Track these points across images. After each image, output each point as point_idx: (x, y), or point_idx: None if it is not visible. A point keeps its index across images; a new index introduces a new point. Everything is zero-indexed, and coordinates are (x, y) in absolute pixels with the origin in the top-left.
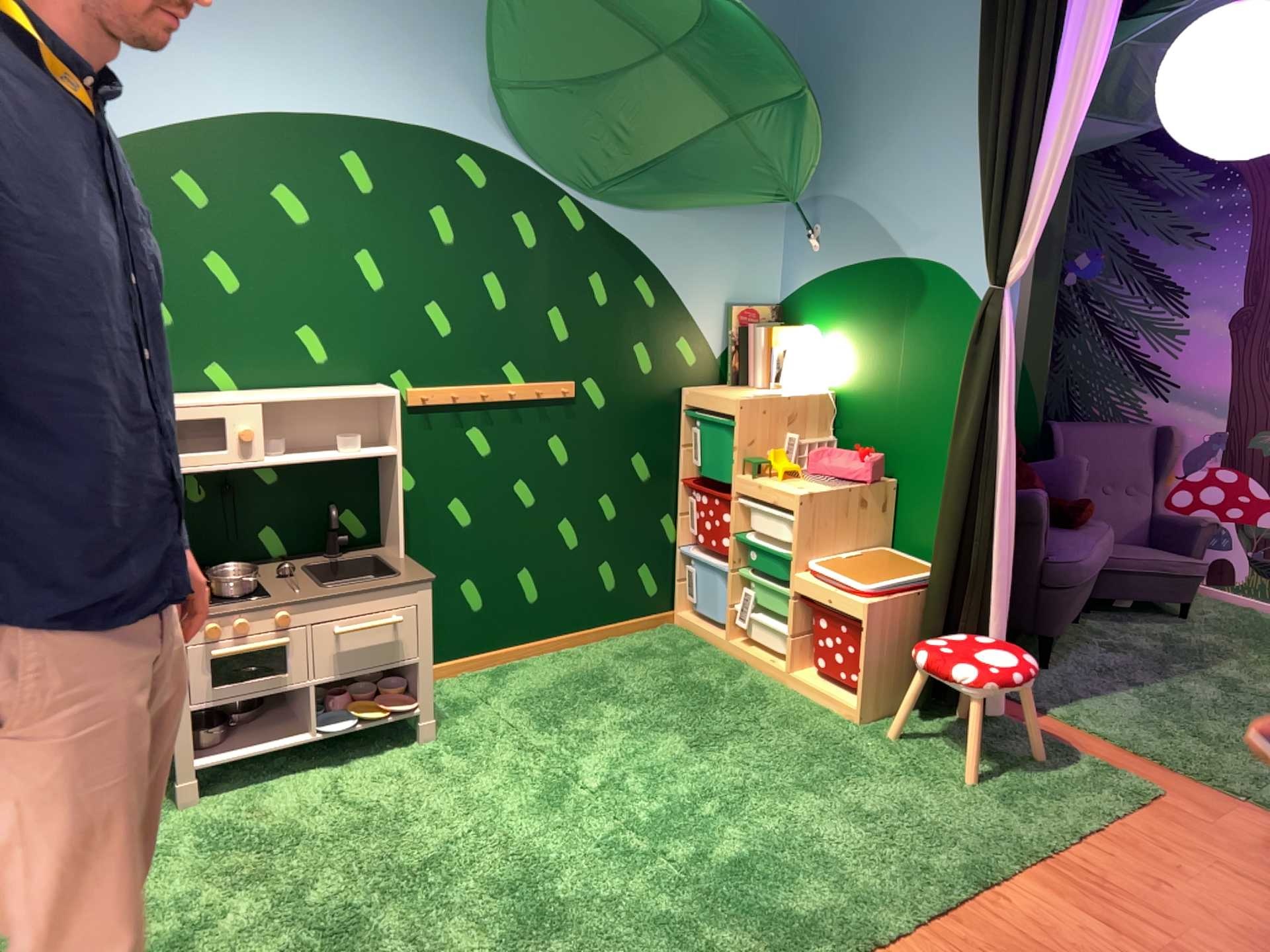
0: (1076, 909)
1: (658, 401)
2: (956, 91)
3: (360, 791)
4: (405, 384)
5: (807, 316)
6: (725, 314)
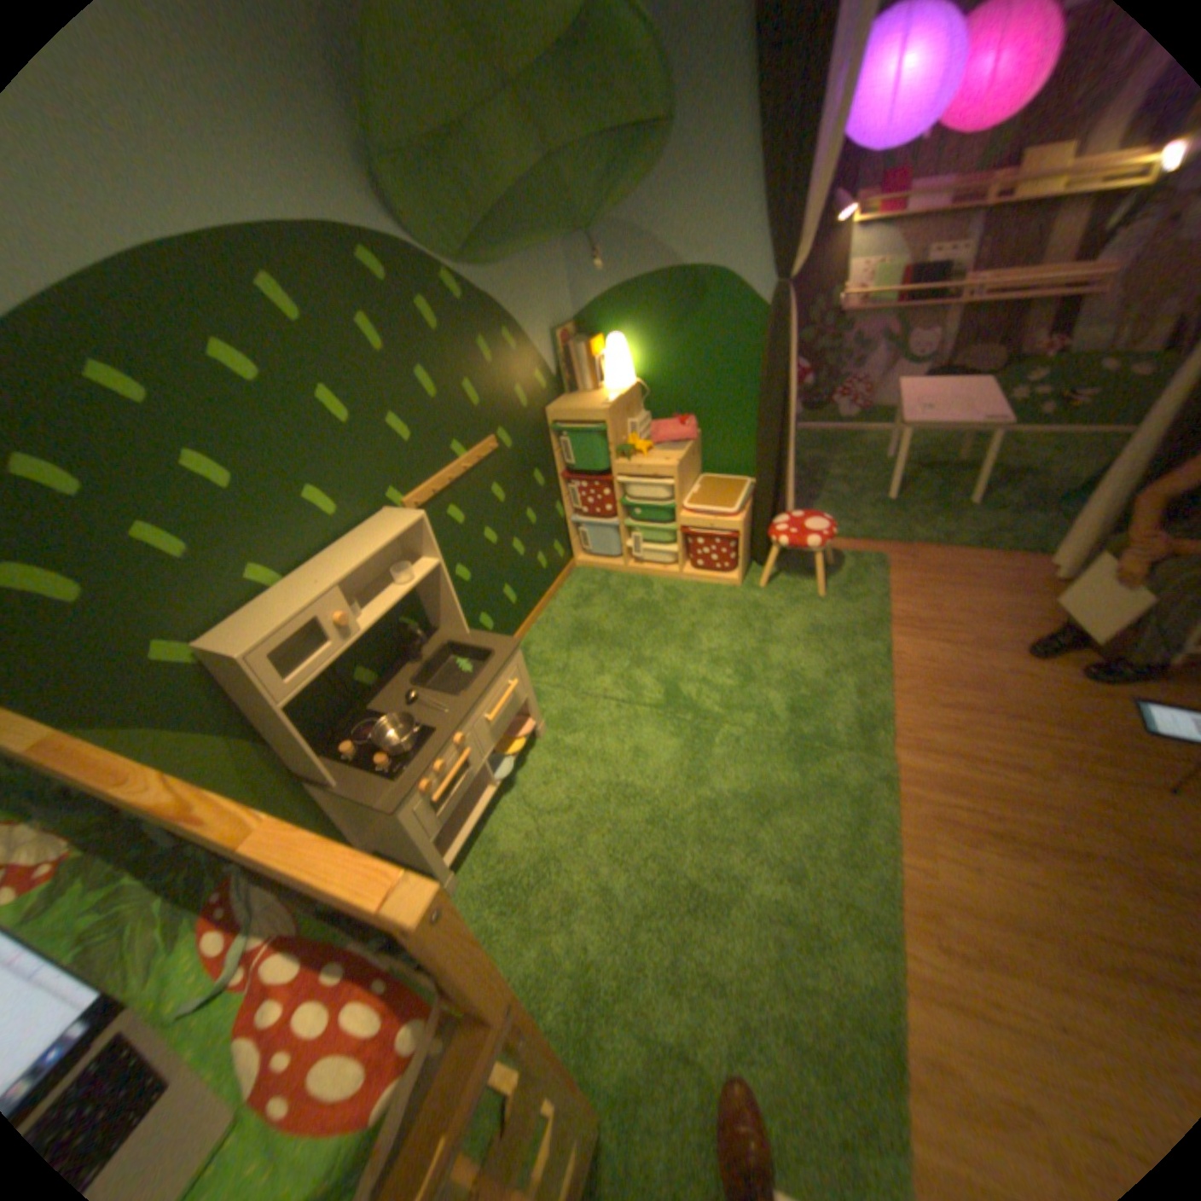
0: (925, 641)
1: (534, 427)
2: (715, 109)
3: (545, 797)
4: (397, 498)
5: (600, 327)
6: (549, 342)
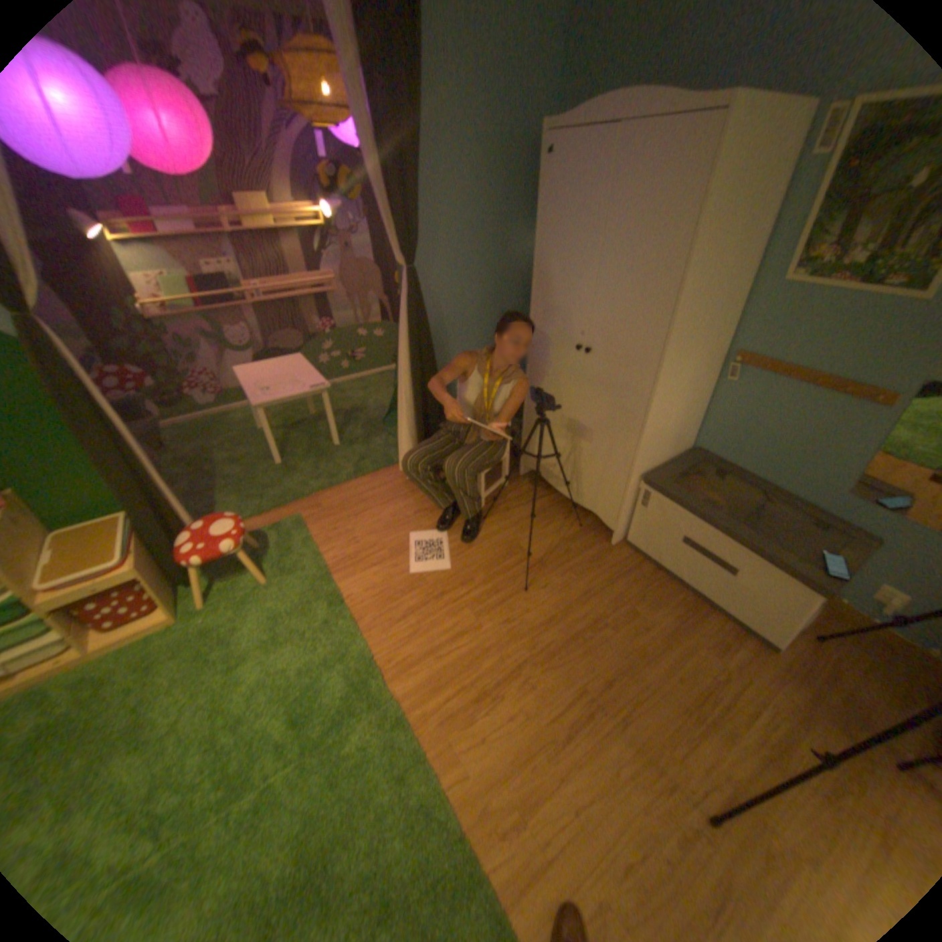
0: (362, 572)
1: None
2: None
3: None
4: None
5: None
6: None
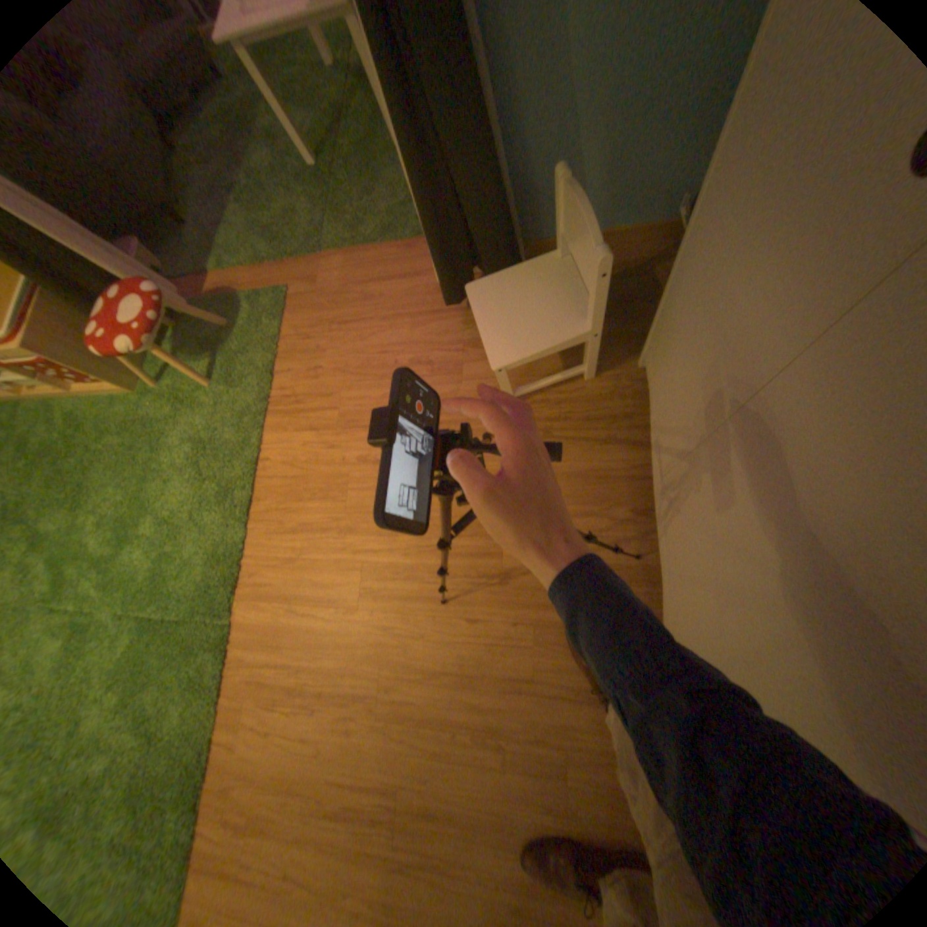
0: (294, 434)
1: None
2: None
3: None
4: None
5: None
6: None
